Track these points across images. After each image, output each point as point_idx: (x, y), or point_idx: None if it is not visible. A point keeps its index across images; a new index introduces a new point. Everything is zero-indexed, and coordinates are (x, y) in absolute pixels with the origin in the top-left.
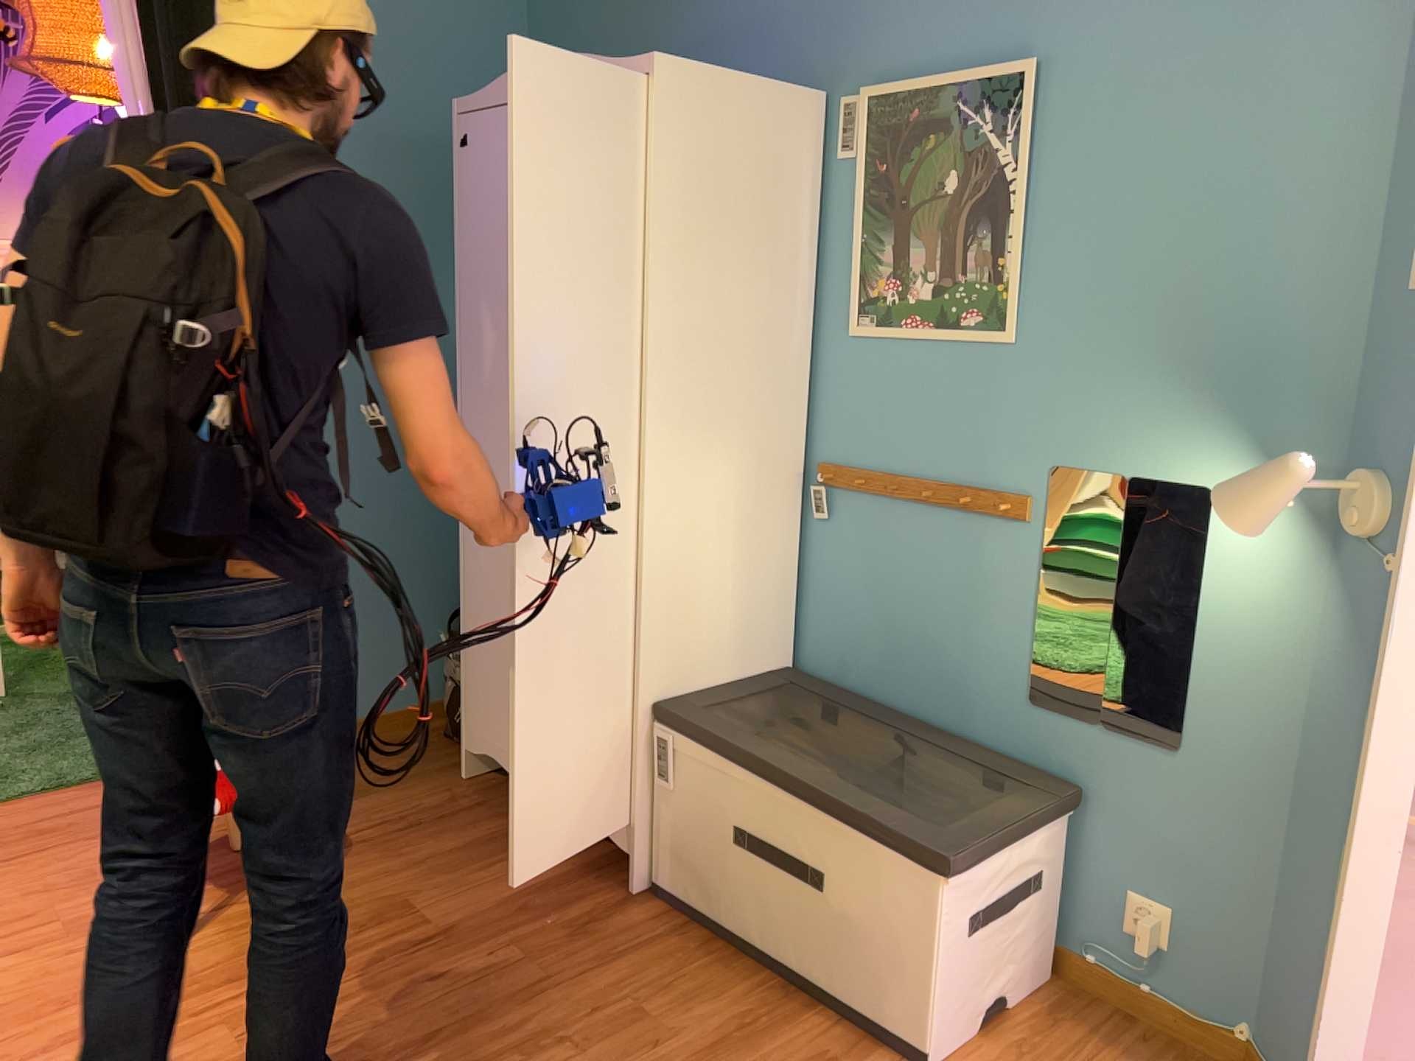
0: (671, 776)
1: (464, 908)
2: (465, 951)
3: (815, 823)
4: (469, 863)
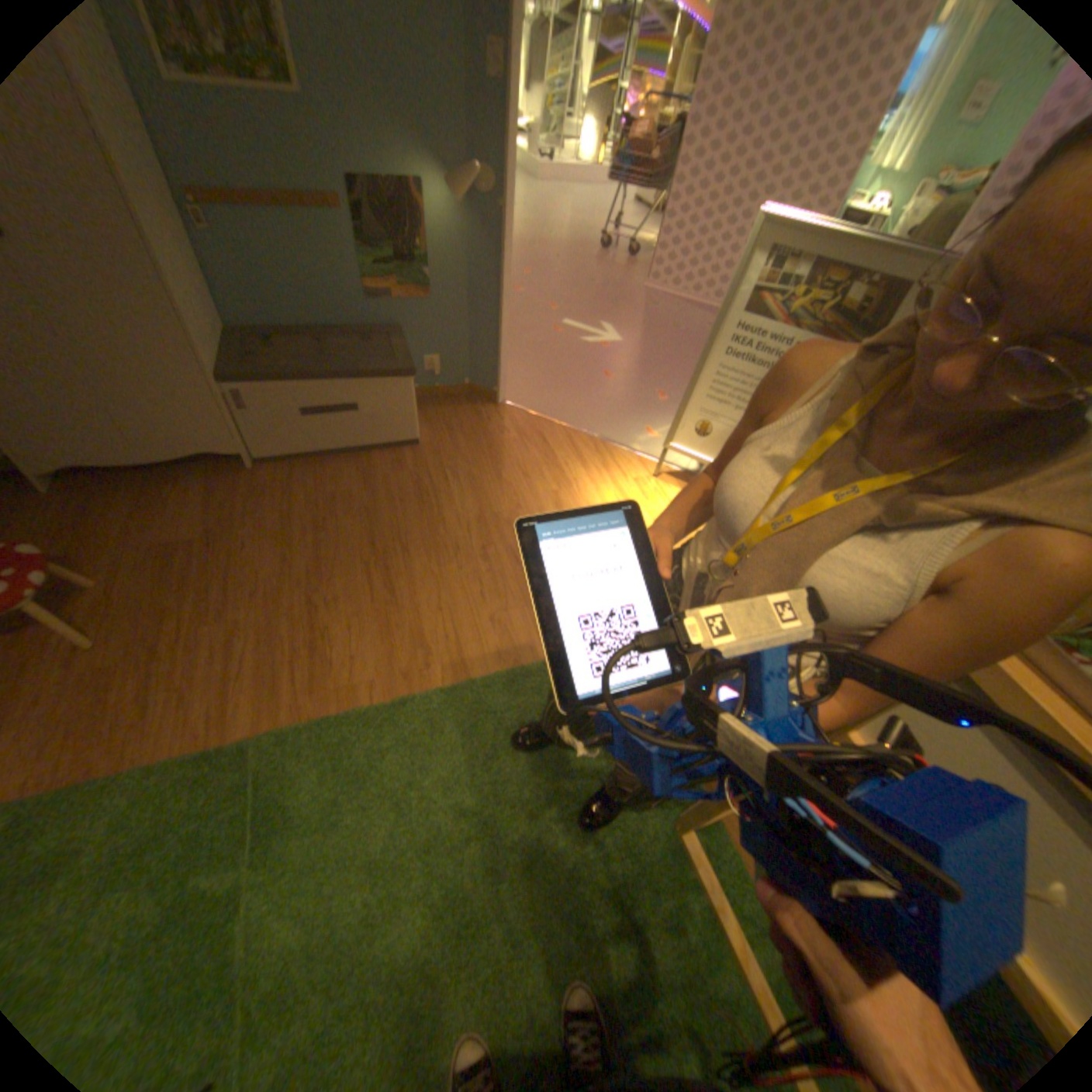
0: (244, 405)
1: (194, 524)
2: (230, 532)
3: (343, 385)
4: (151, 512)
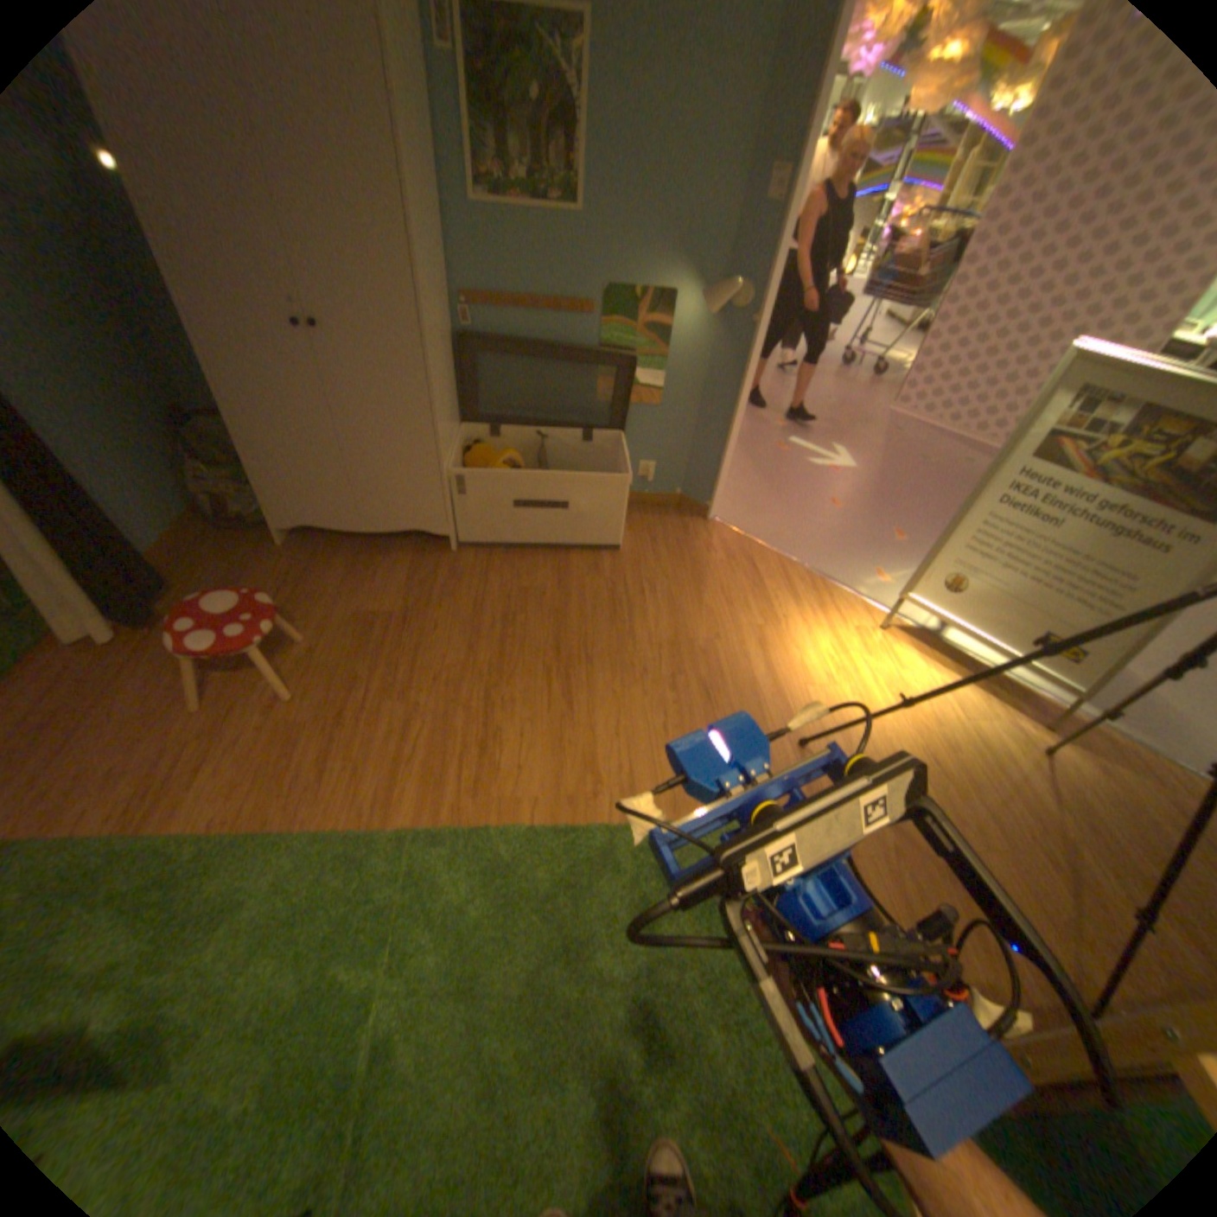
0: (464, 490)
1: (396, 597)
2: (426, 611)
3: (559, 483)
4: (361, 579)
